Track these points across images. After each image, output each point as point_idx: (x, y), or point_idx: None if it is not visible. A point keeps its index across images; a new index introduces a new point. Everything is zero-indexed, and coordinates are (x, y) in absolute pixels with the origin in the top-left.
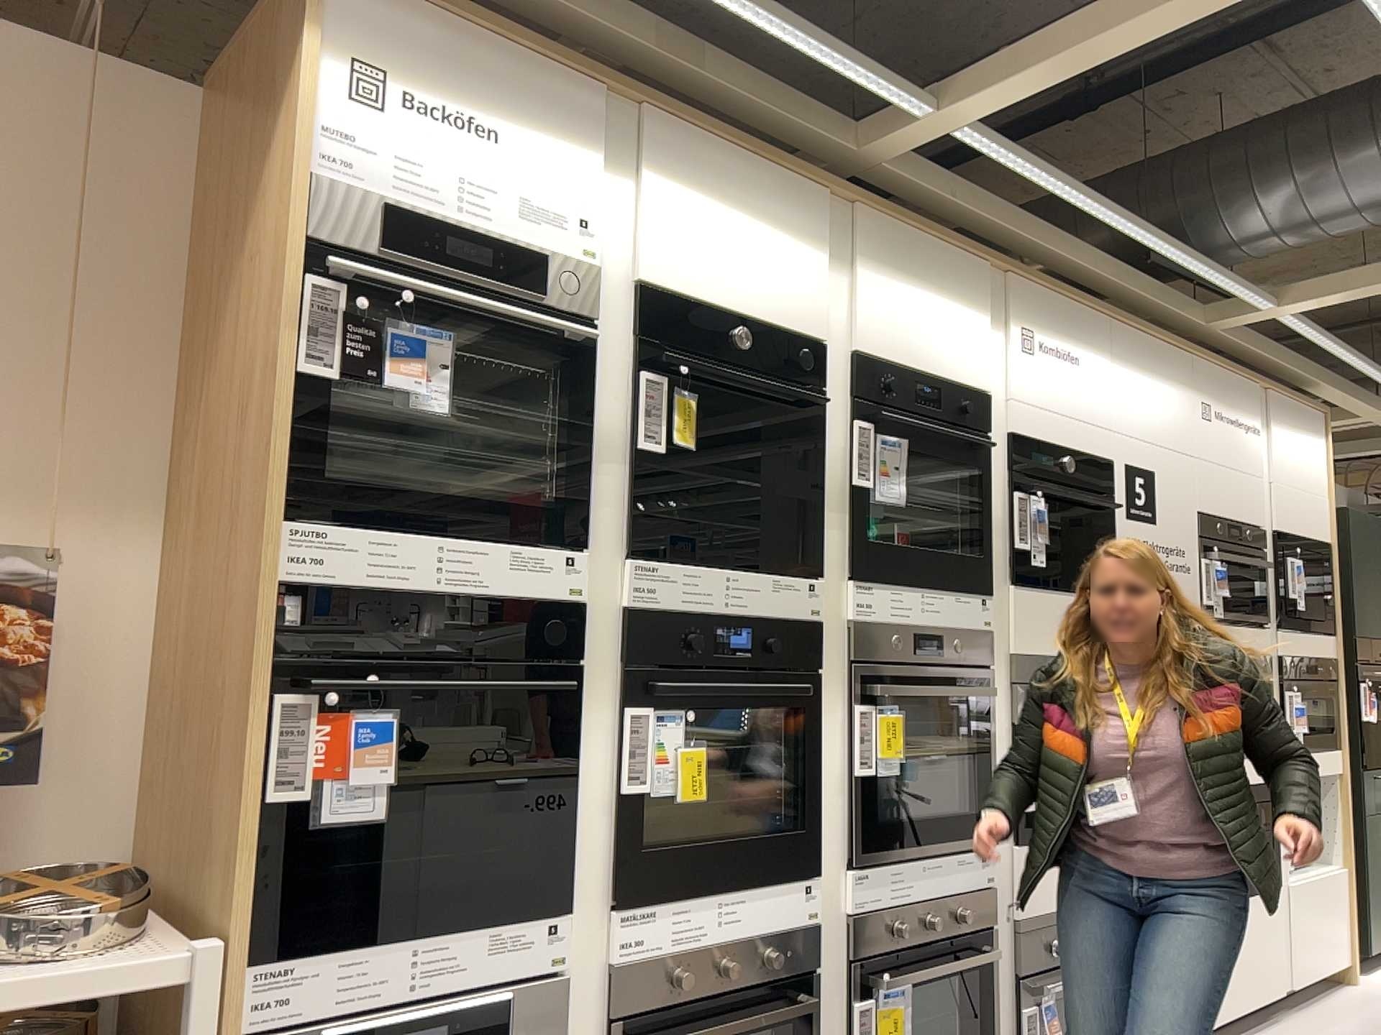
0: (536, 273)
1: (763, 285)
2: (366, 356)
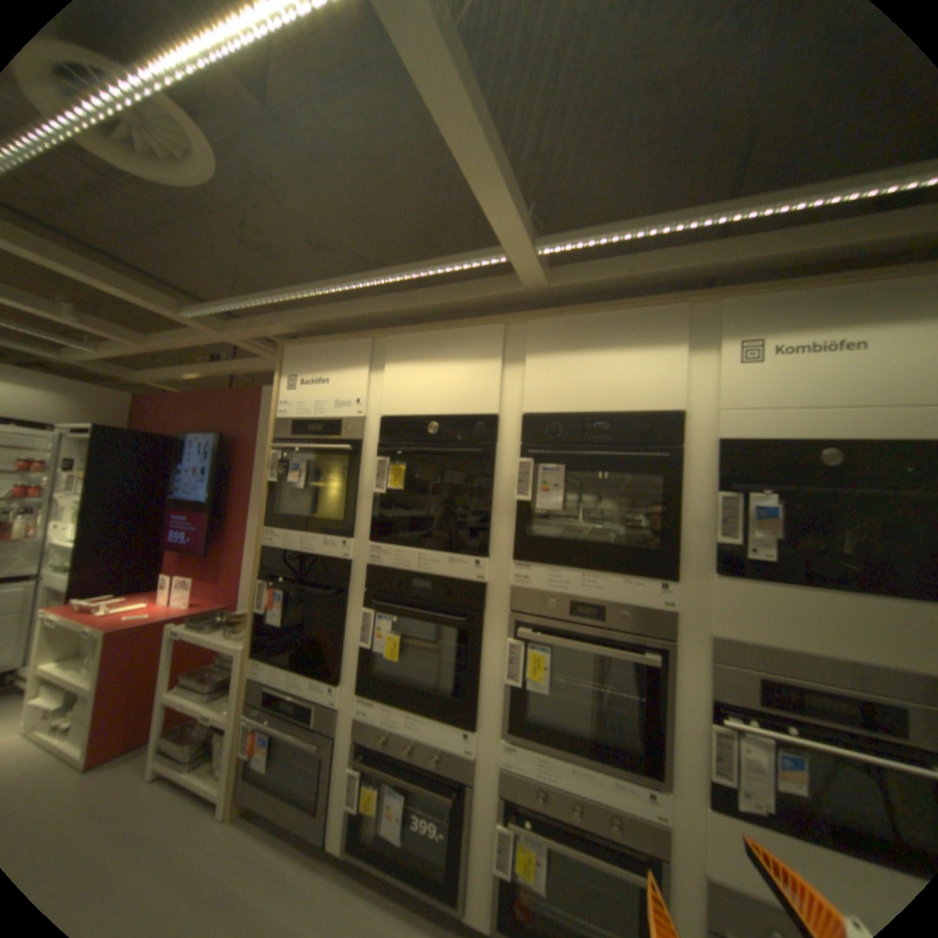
0: (333, 425)
1: (452, 391)
2: (278, 472)
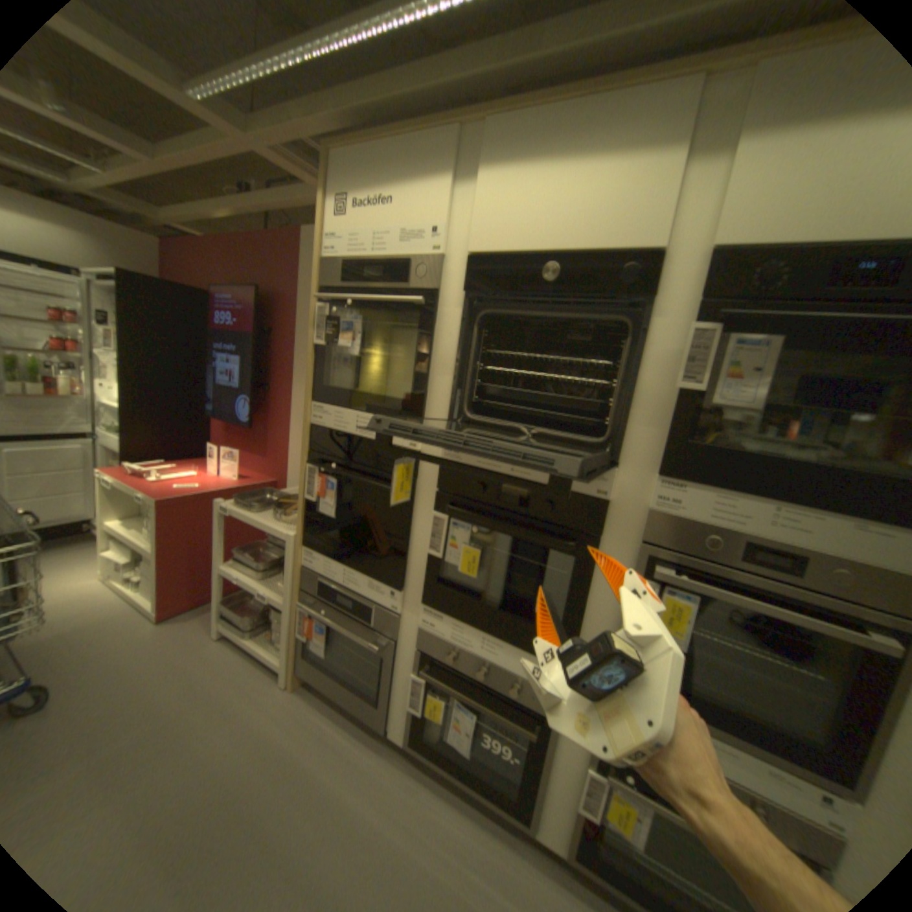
0: (398, 266)
1: (590, 206)
2: (326, 331)
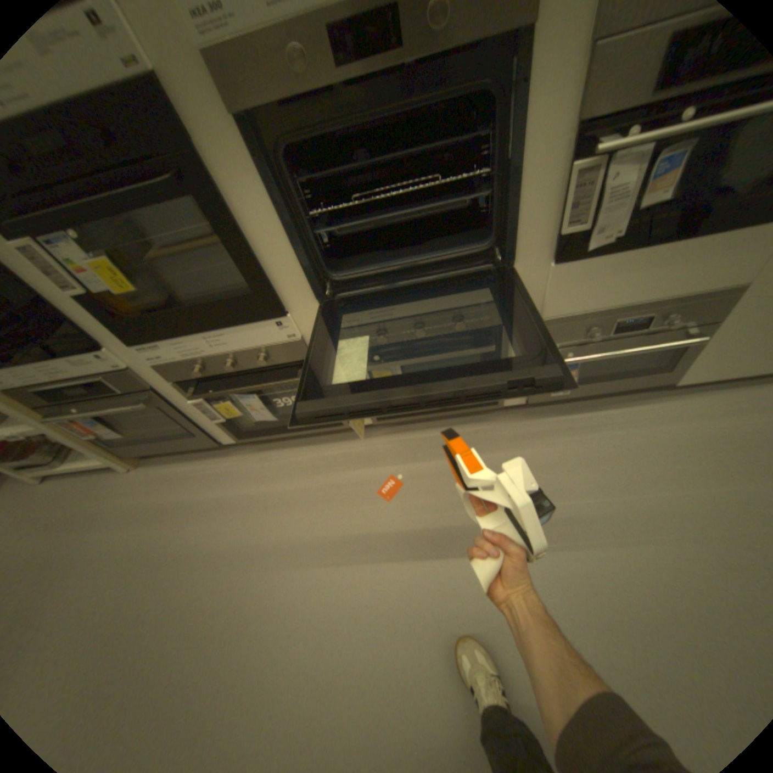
0: None
1: None
2: None
